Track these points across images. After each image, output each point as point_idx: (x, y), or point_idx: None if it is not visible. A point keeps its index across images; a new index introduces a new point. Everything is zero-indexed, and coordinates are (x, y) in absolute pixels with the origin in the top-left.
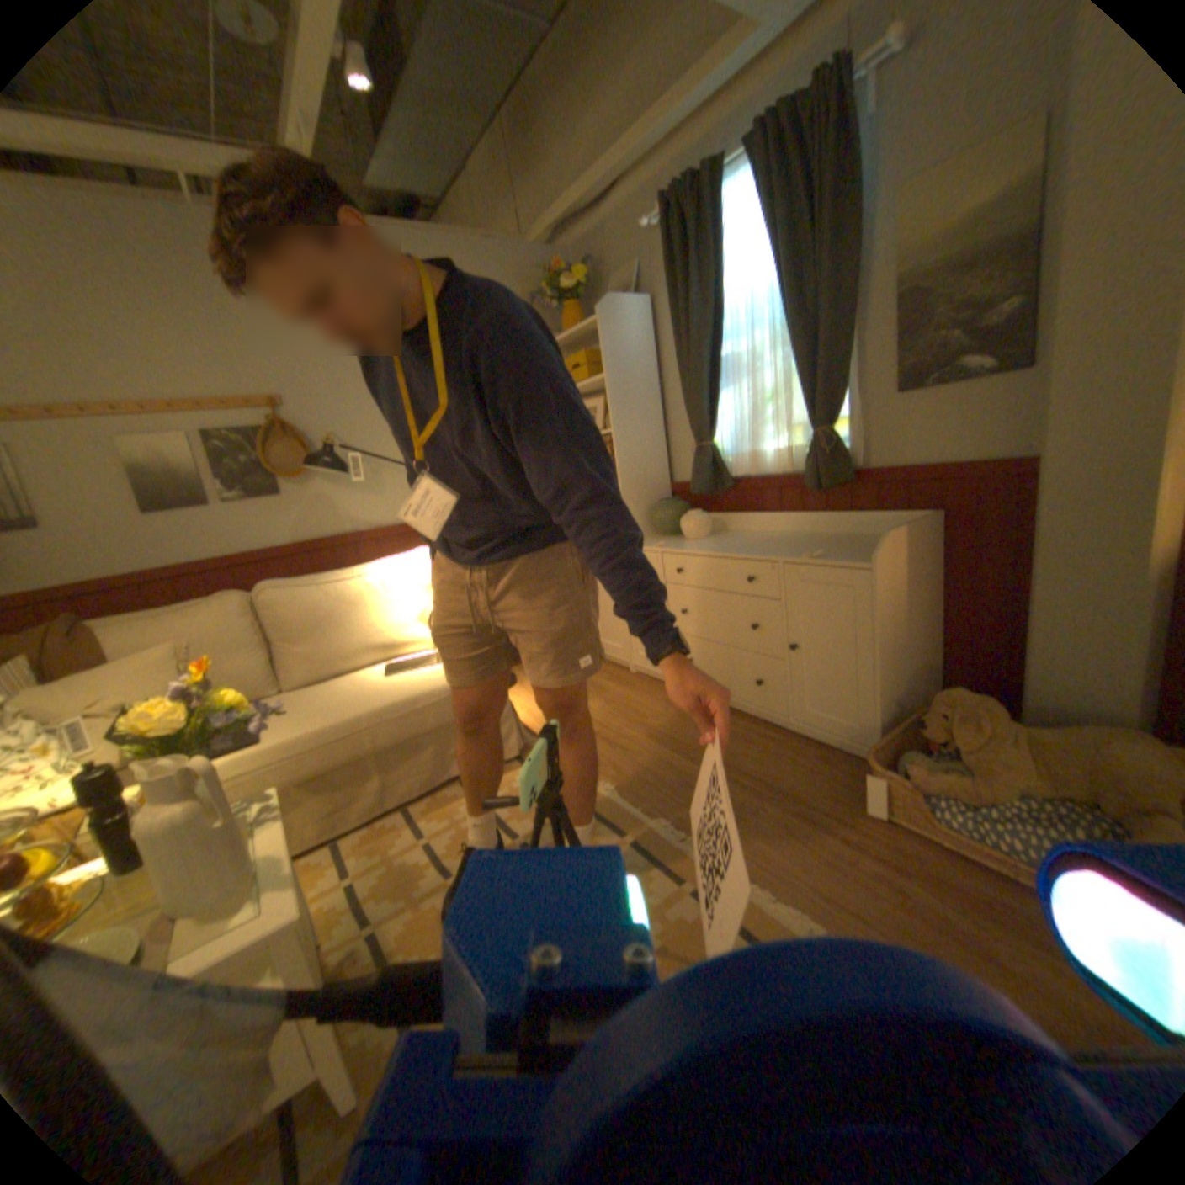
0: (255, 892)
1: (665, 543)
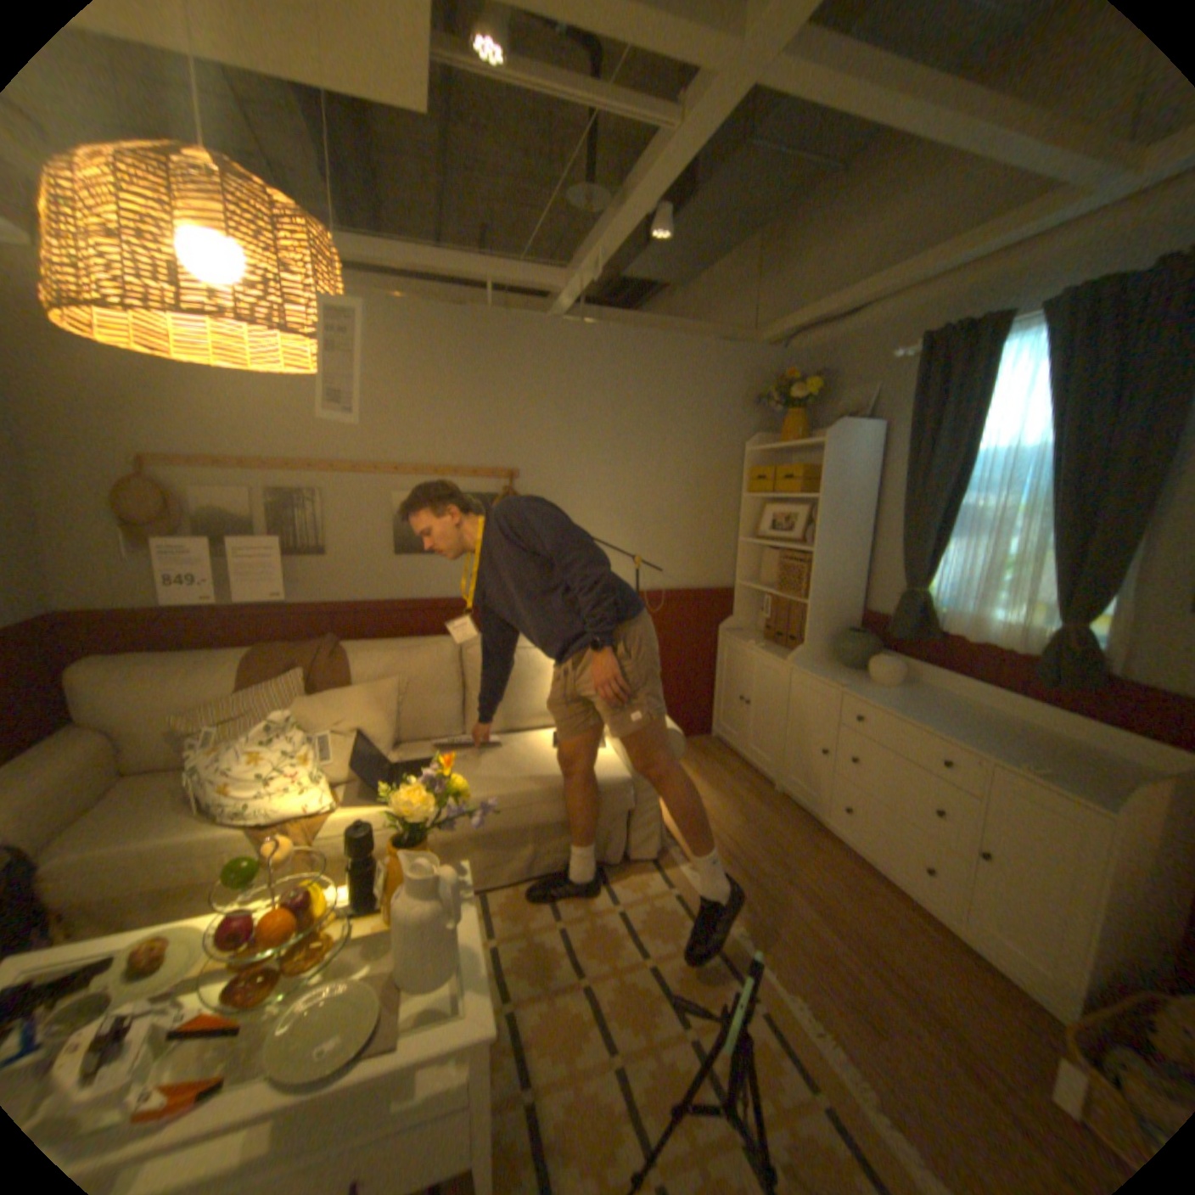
0: (456, 986)
1: (849, 684)
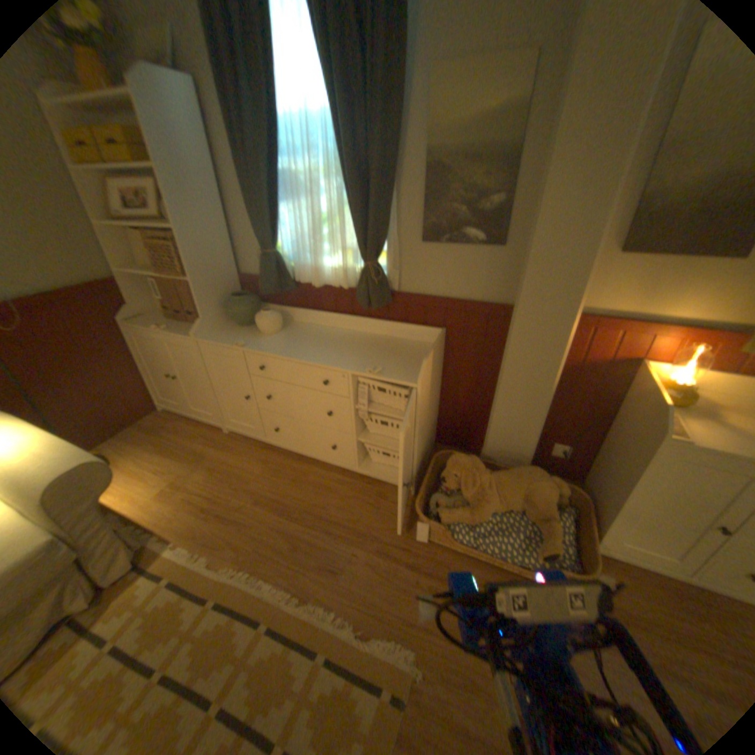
0: None
1: (245, 343)
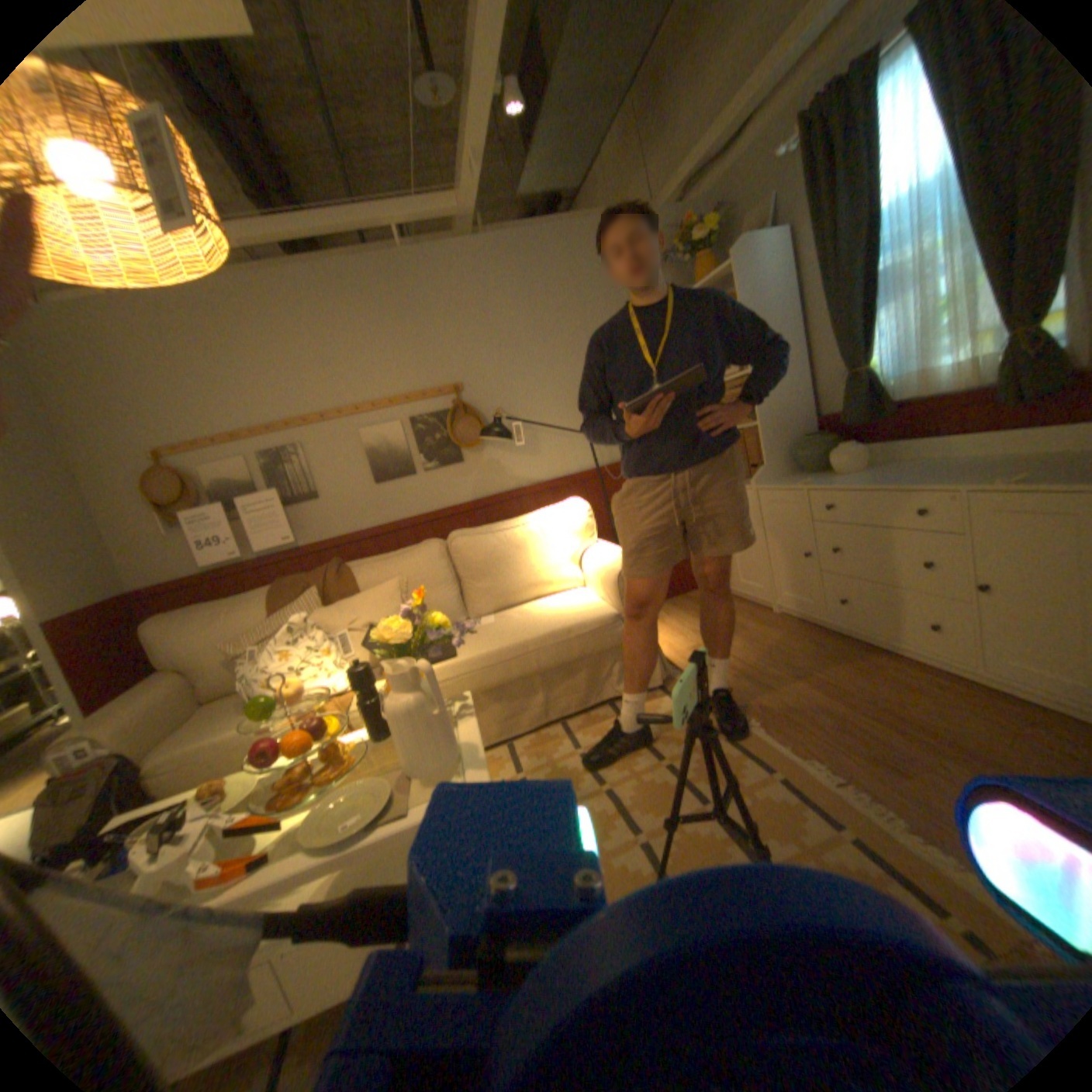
0: (460, 768)
1: (812, 479)
